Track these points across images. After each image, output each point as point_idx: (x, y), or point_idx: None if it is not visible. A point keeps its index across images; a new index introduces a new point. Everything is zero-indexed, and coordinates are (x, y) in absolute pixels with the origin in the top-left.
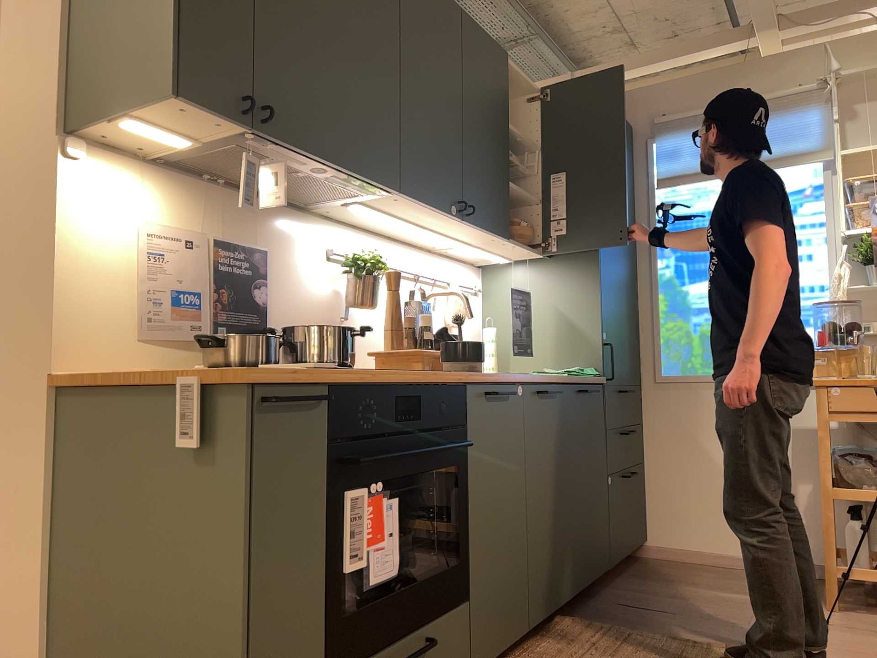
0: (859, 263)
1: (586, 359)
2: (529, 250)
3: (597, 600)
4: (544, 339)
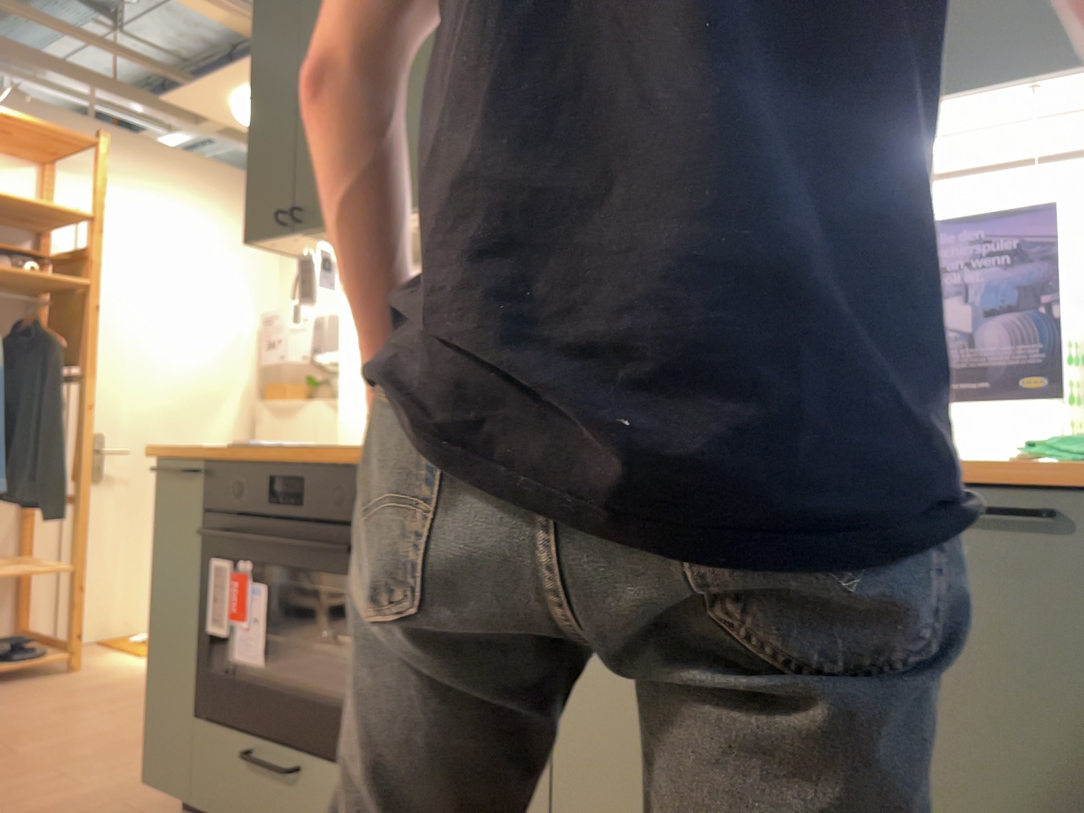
0: None
1: None
2: (1011, 91)
3: None
4: None
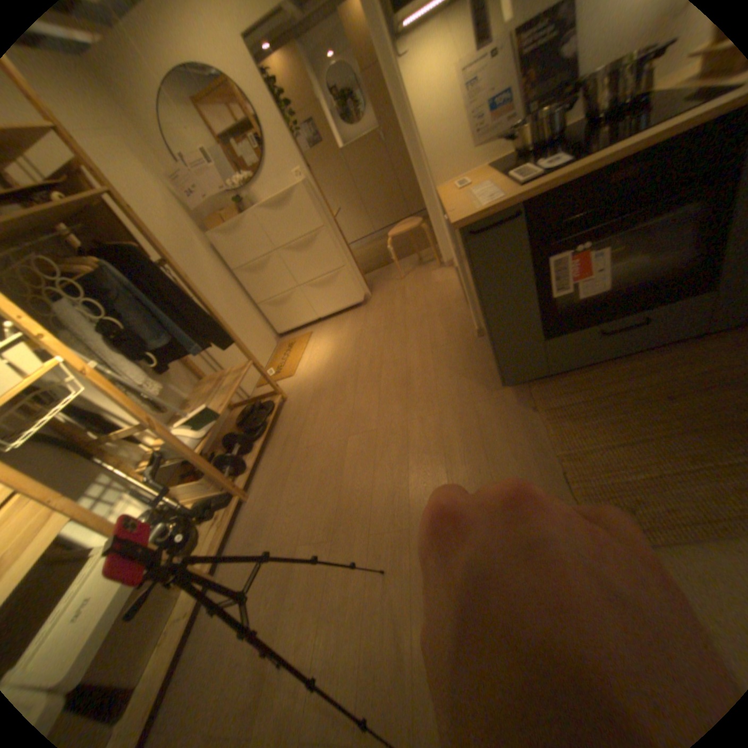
0: None
1: None
2: None
3: None
4: None
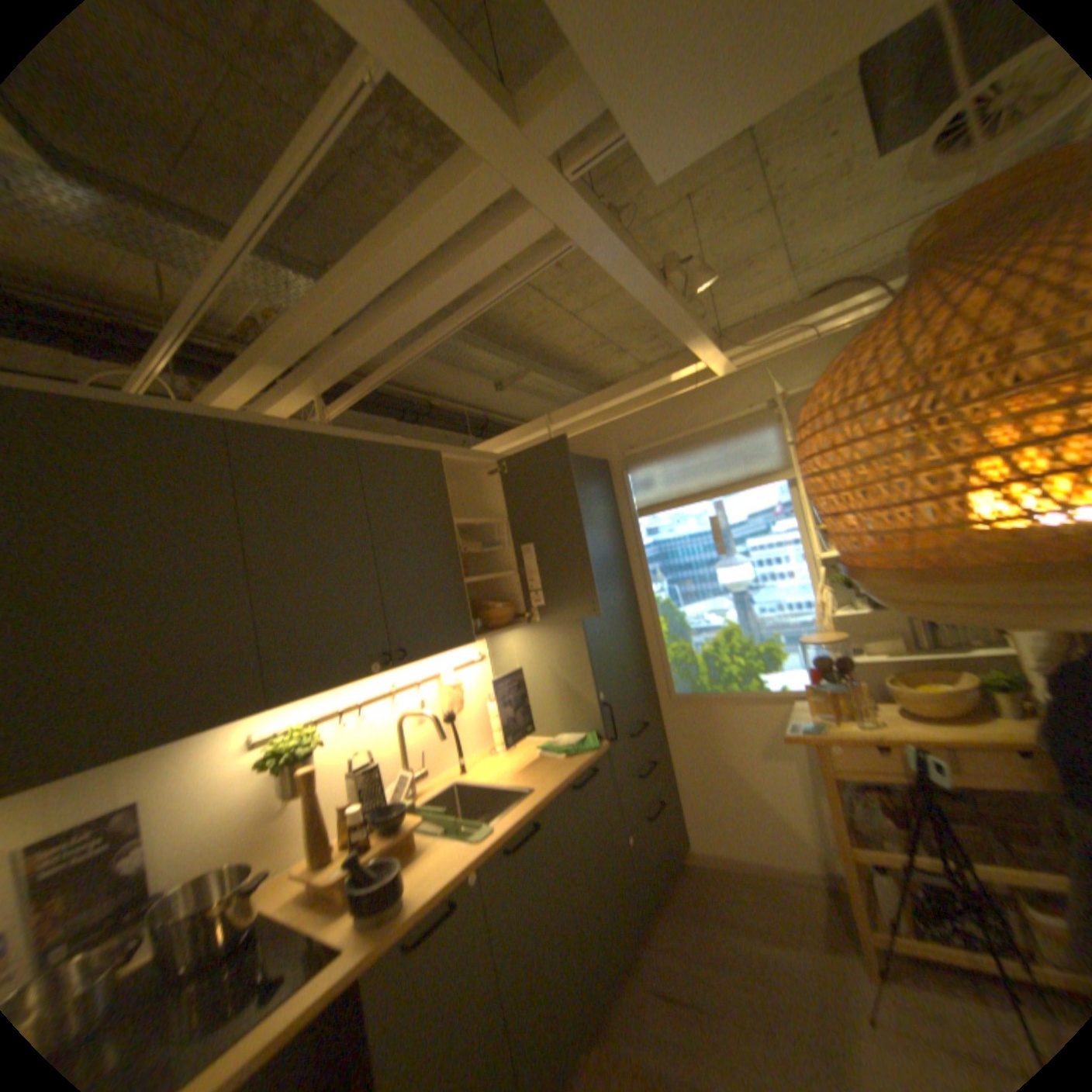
0: (841, 581)
1: (586, 723)
2: (508, 630)
3: (631, 985)
4: (546, 702)
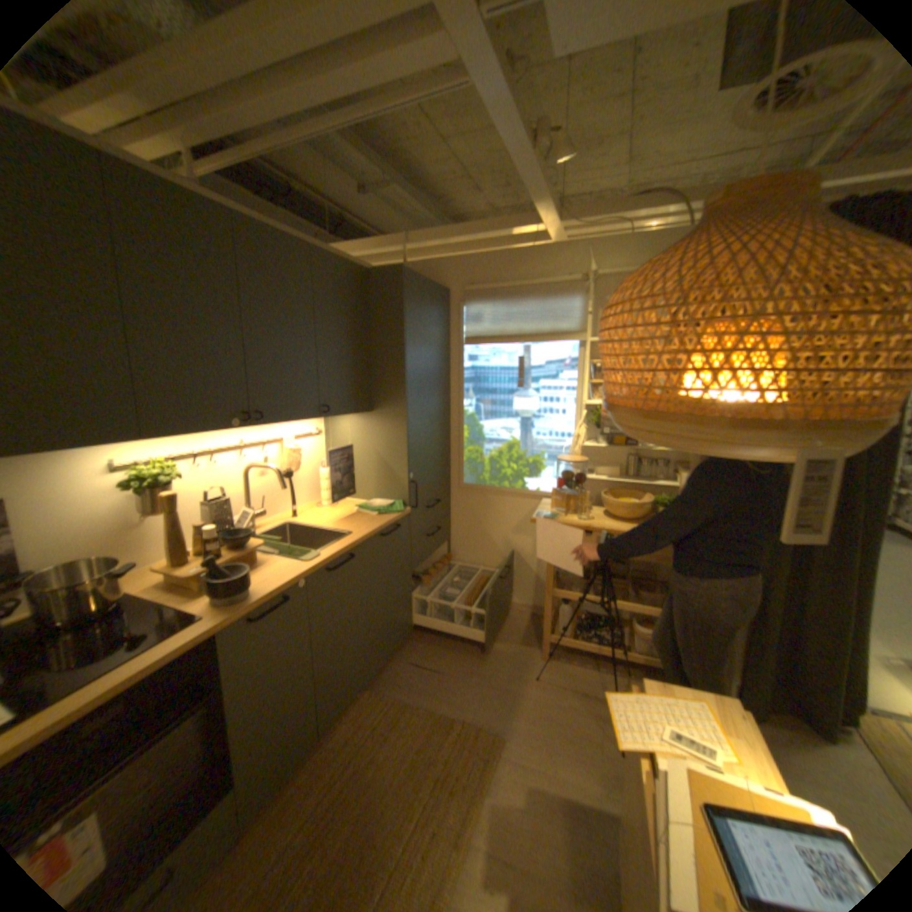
0: (594, 423)
1: (396, 494)
2: (347, 415)
3: (396, 661)
4: (368, 475)
